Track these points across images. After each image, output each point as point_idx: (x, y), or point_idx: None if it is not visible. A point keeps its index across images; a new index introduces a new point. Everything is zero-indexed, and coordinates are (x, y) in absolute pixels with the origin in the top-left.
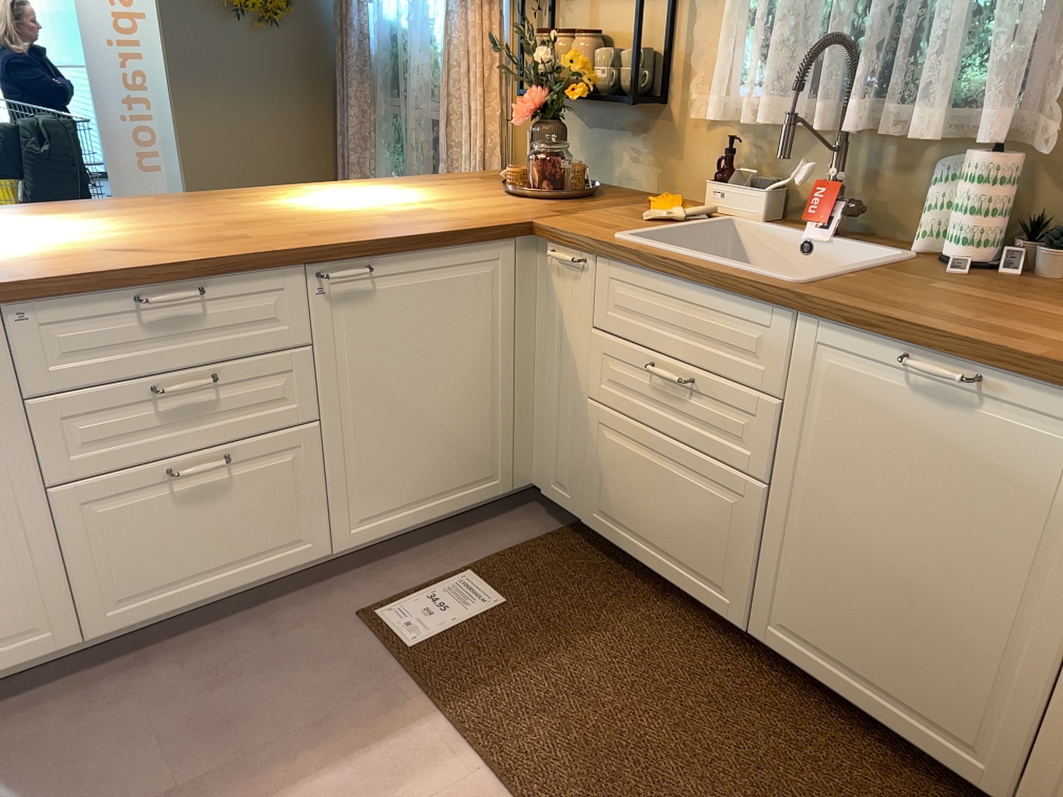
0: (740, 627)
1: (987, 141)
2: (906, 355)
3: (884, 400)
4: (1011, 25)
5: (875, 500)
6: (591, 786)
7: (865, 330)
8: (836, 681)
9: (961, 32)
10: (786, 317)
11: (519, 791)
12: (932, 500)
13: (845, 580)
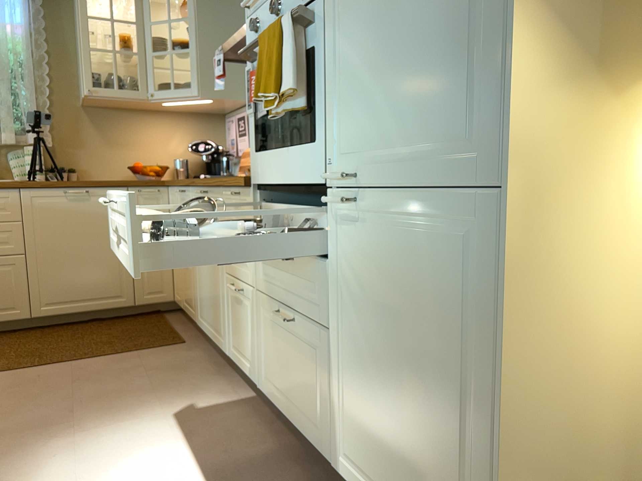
0: (26, 319)
1: (28, 143)
2: (64, 190)
3: (60, 207)
4: (25, 109)
5: (67, 239)
6: (37, 359)
7: (48, 187)
8: (73, 309)
9: (10, 109)
10: (14, 192)
11: (18, 369)
12: (85, 230)
13: (65, 271)
